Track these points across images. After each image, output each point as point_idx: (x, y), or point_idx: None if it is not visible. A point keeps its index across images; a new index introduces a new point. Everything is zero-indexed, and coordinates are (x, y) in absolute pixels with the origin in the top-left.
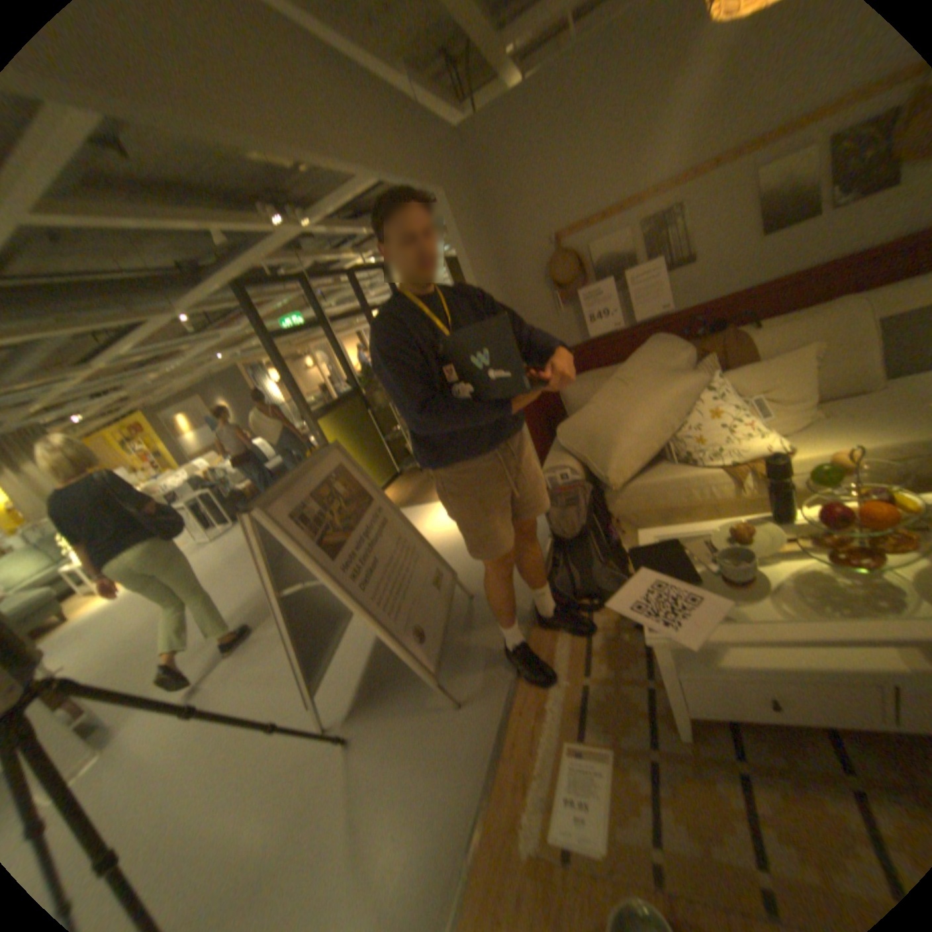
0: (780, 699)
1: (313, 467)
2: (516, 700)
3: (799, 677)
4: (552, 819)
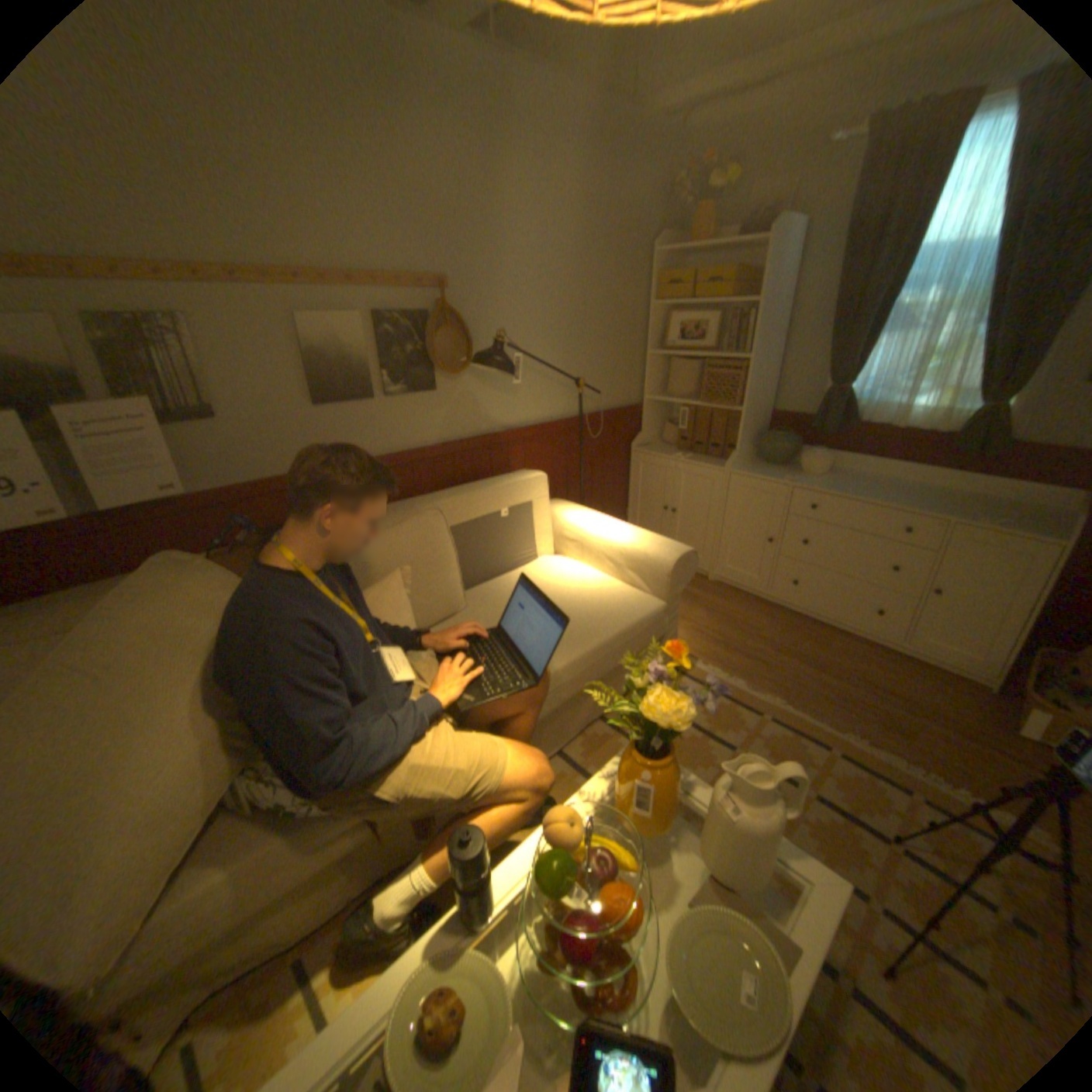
0: None
1: None
2: None
3: None
4: None
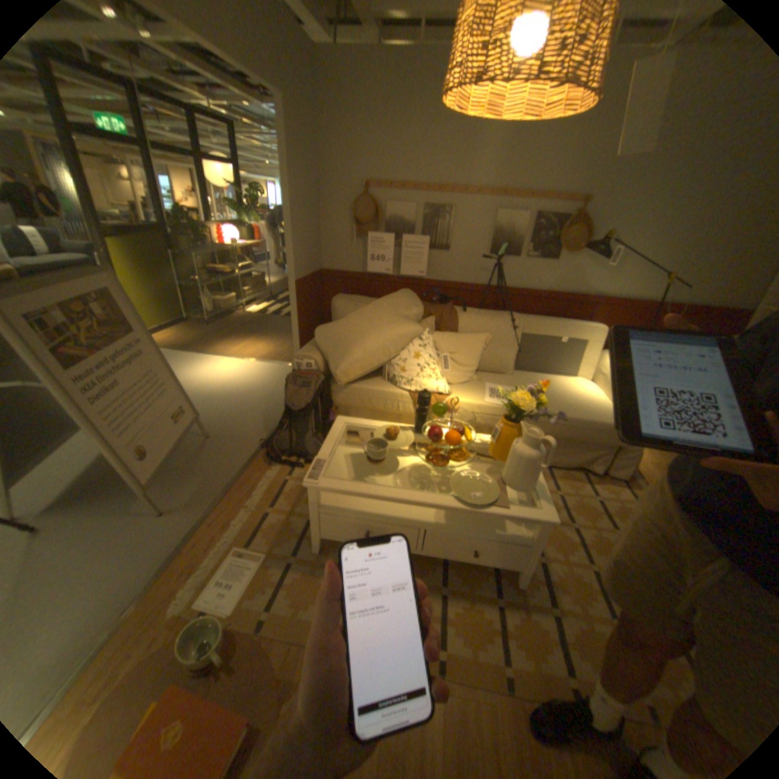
0: (370, 531)
1: (71, 280)
2: (211, 516)
3: (383, 519)
4: (201, 595)
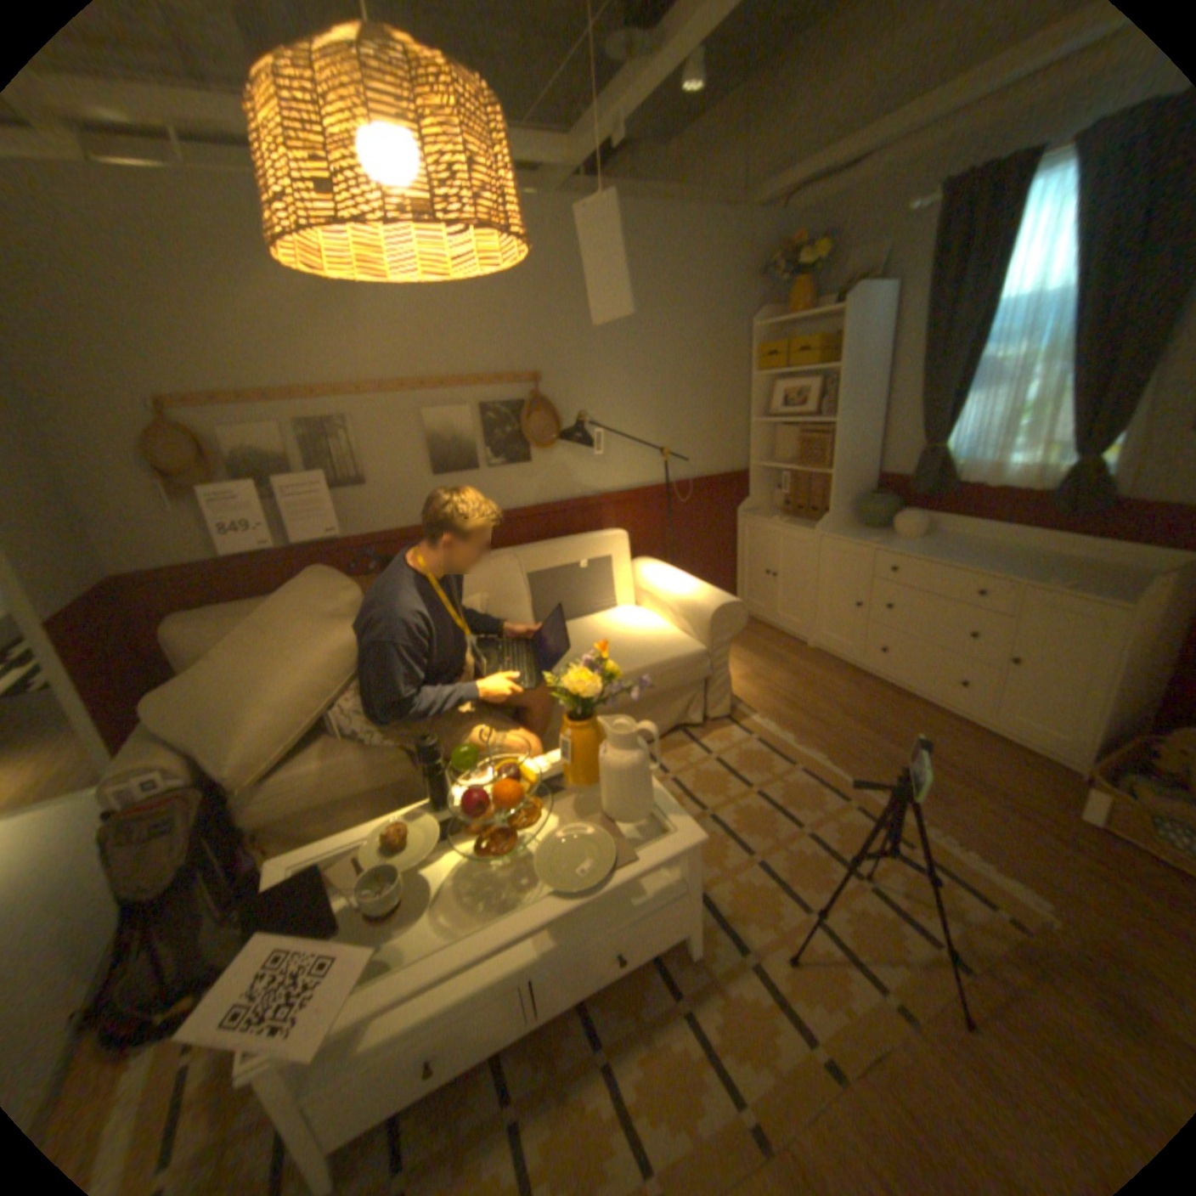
0: (430, 1060)
1: None
2: None
3: (446, 1020)
4: None
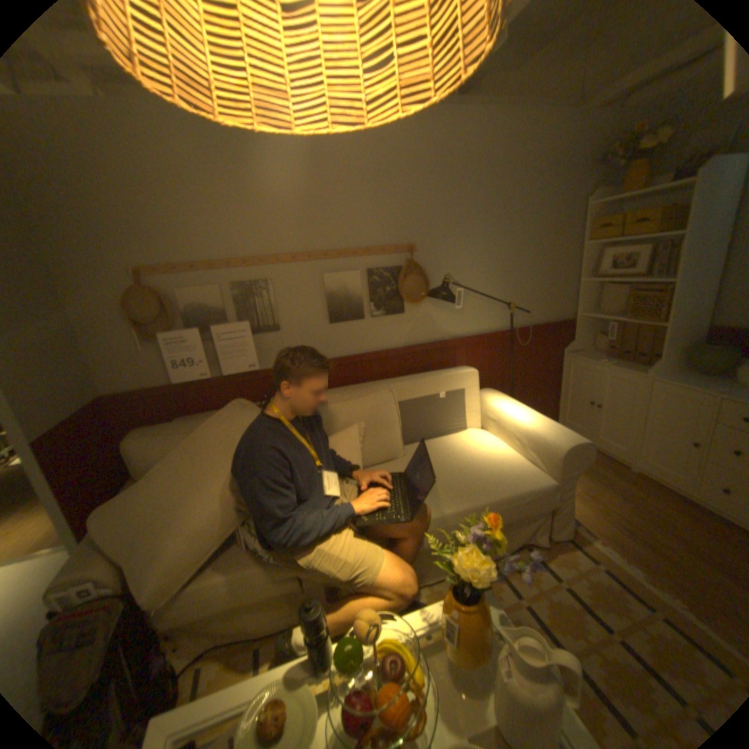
0: None
1: None
2: None
3: None
4: None
